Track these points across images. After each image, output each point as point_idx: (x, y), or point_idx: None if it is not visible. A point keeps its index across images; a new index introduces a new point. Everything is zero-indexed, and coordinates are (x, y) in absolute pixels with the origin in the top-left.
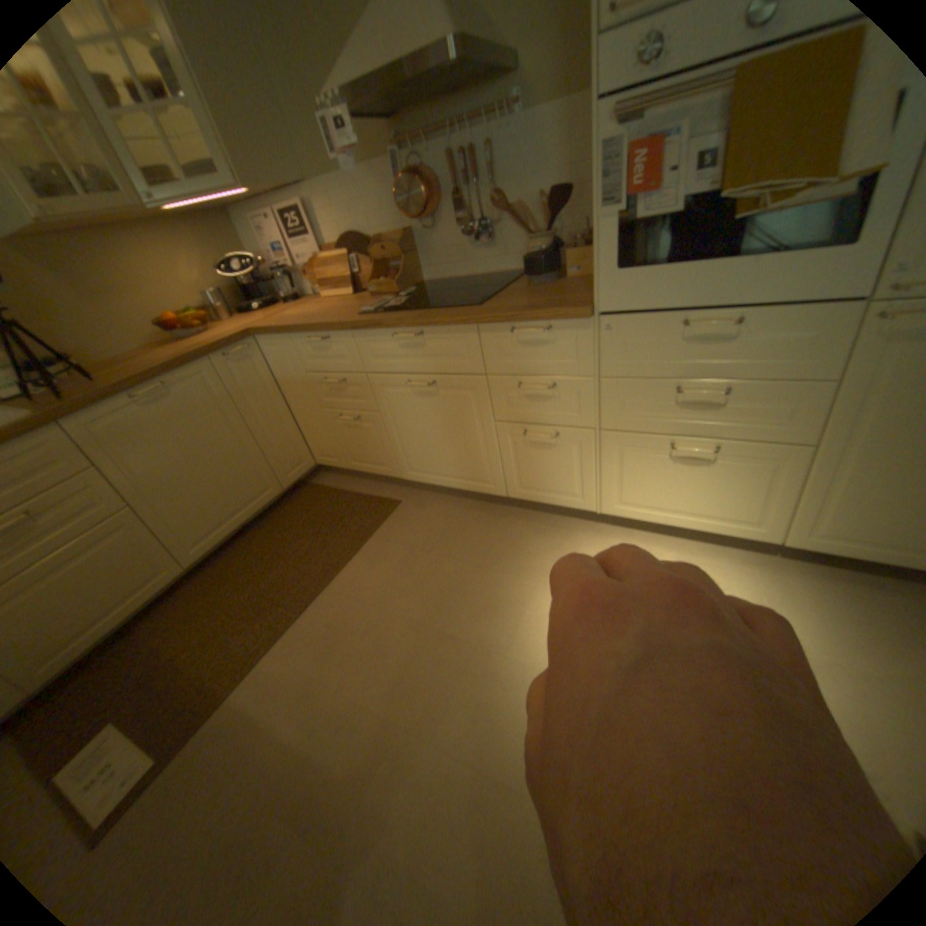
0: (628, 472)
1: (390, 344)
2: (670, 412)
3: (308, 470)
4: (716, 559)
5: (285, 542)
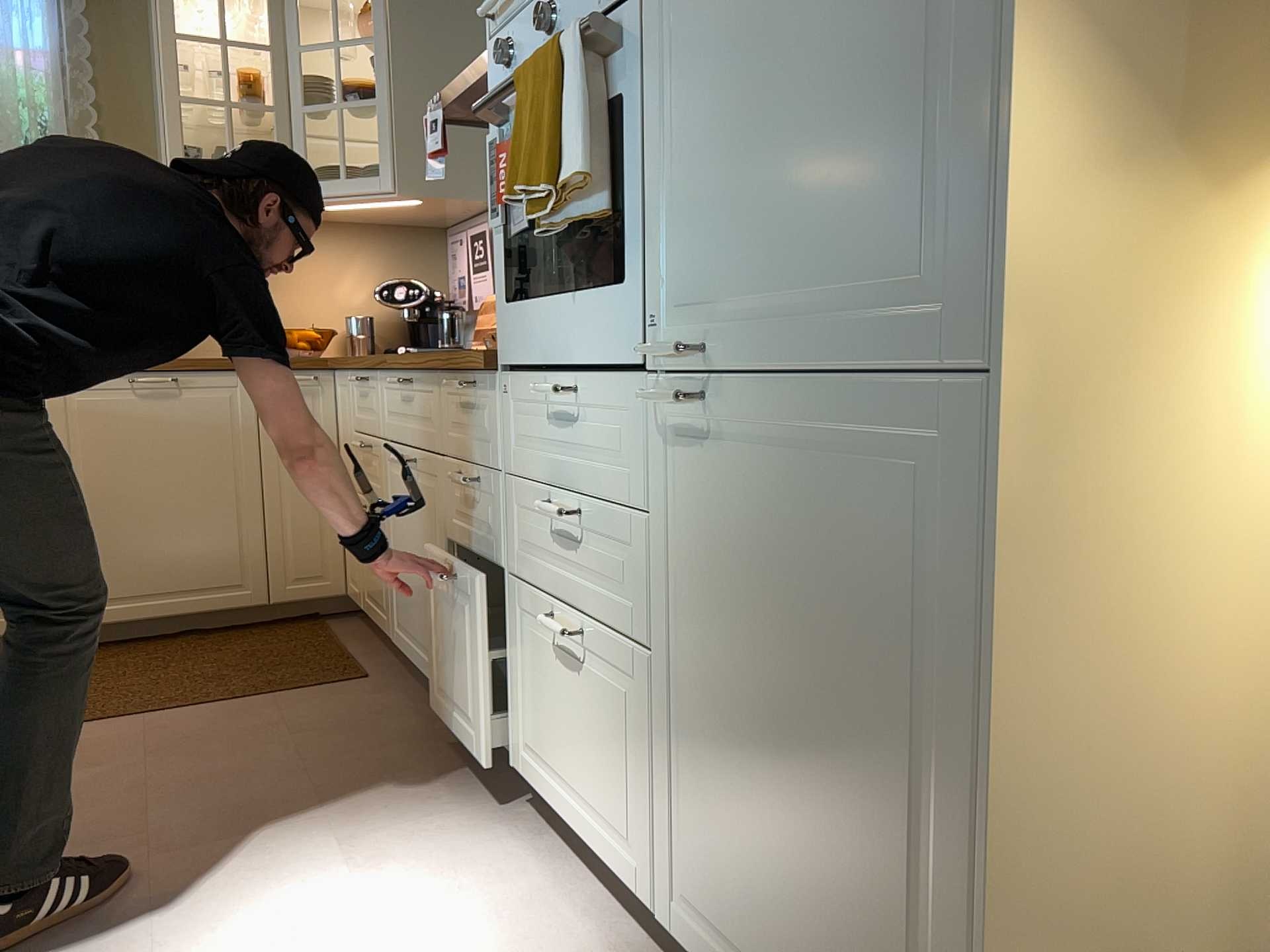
0: (531, 676)
1: (397, 395)
2: (552, 554)
3: (327, 596)
4: (594, 932)
5: (193, 662)
